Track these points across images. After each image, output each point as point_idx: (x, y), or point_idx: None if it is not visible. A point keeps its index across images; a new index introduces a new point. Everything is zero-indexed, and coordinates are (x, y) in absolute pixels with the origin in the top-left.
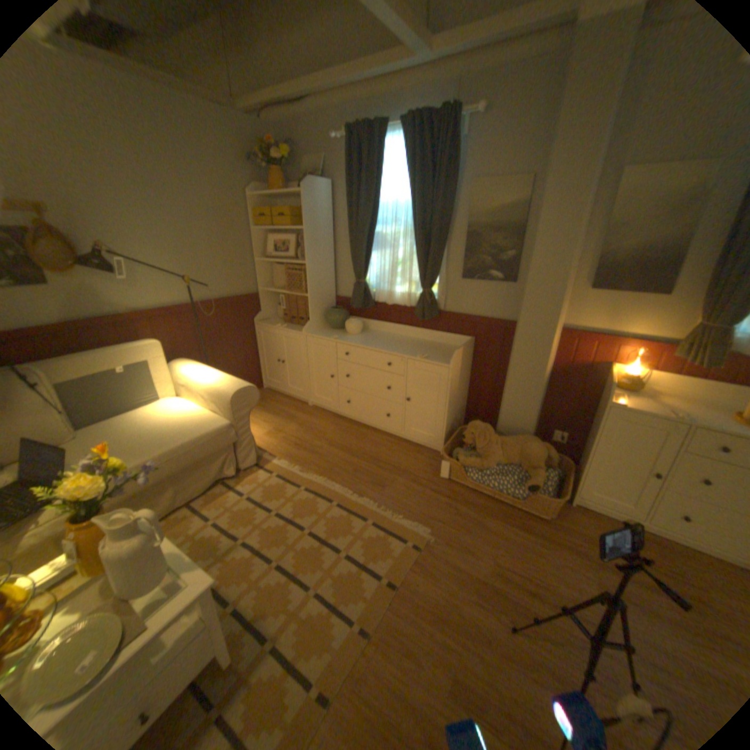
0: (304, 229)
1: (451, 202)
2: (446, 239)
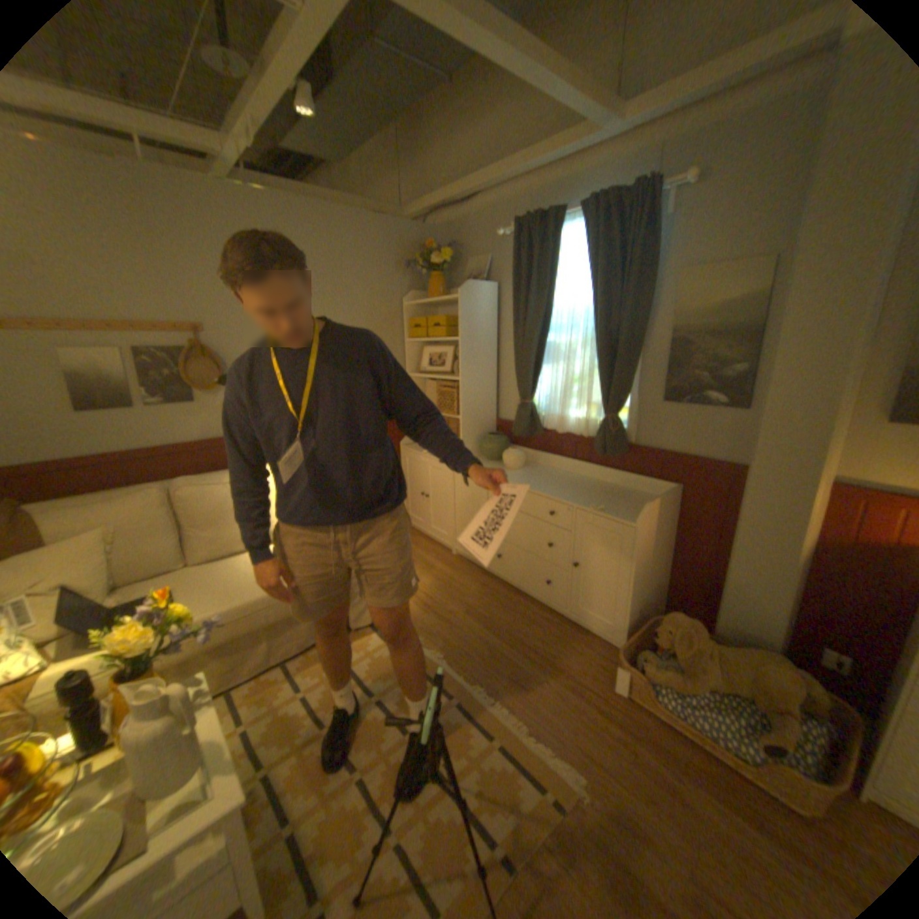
0: (461, 340)
1: (647, 300)
2: (640, 348)
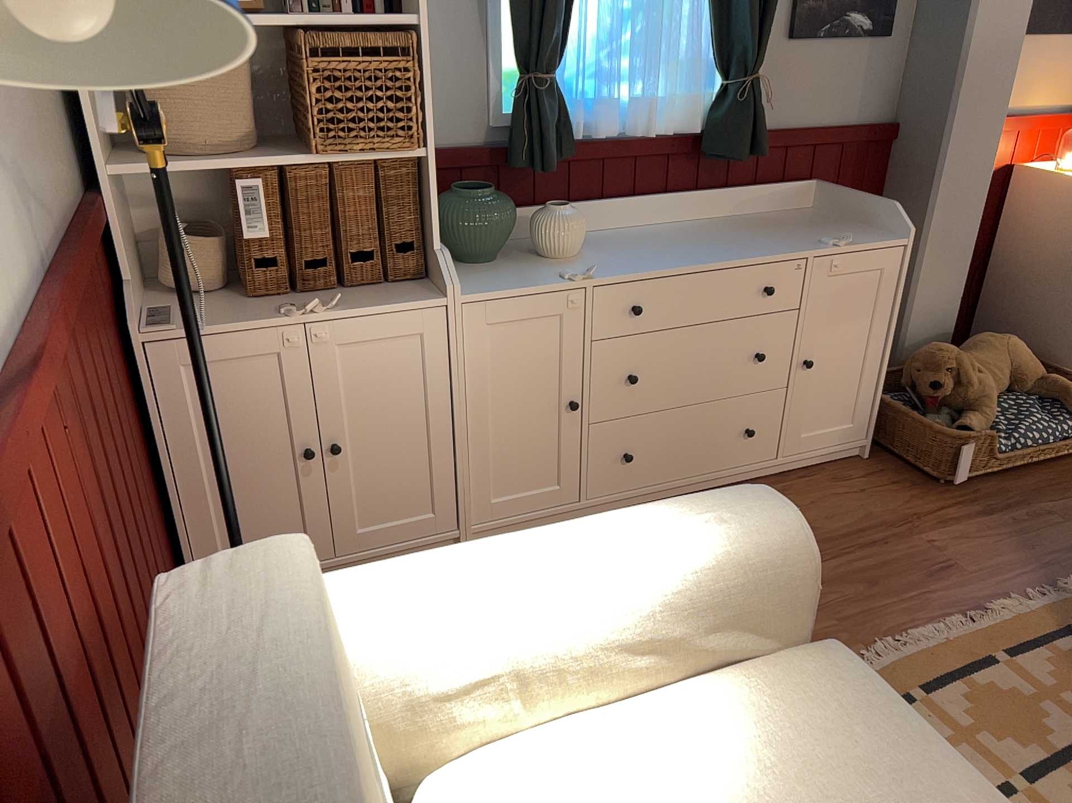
0: None
1: None
2: None
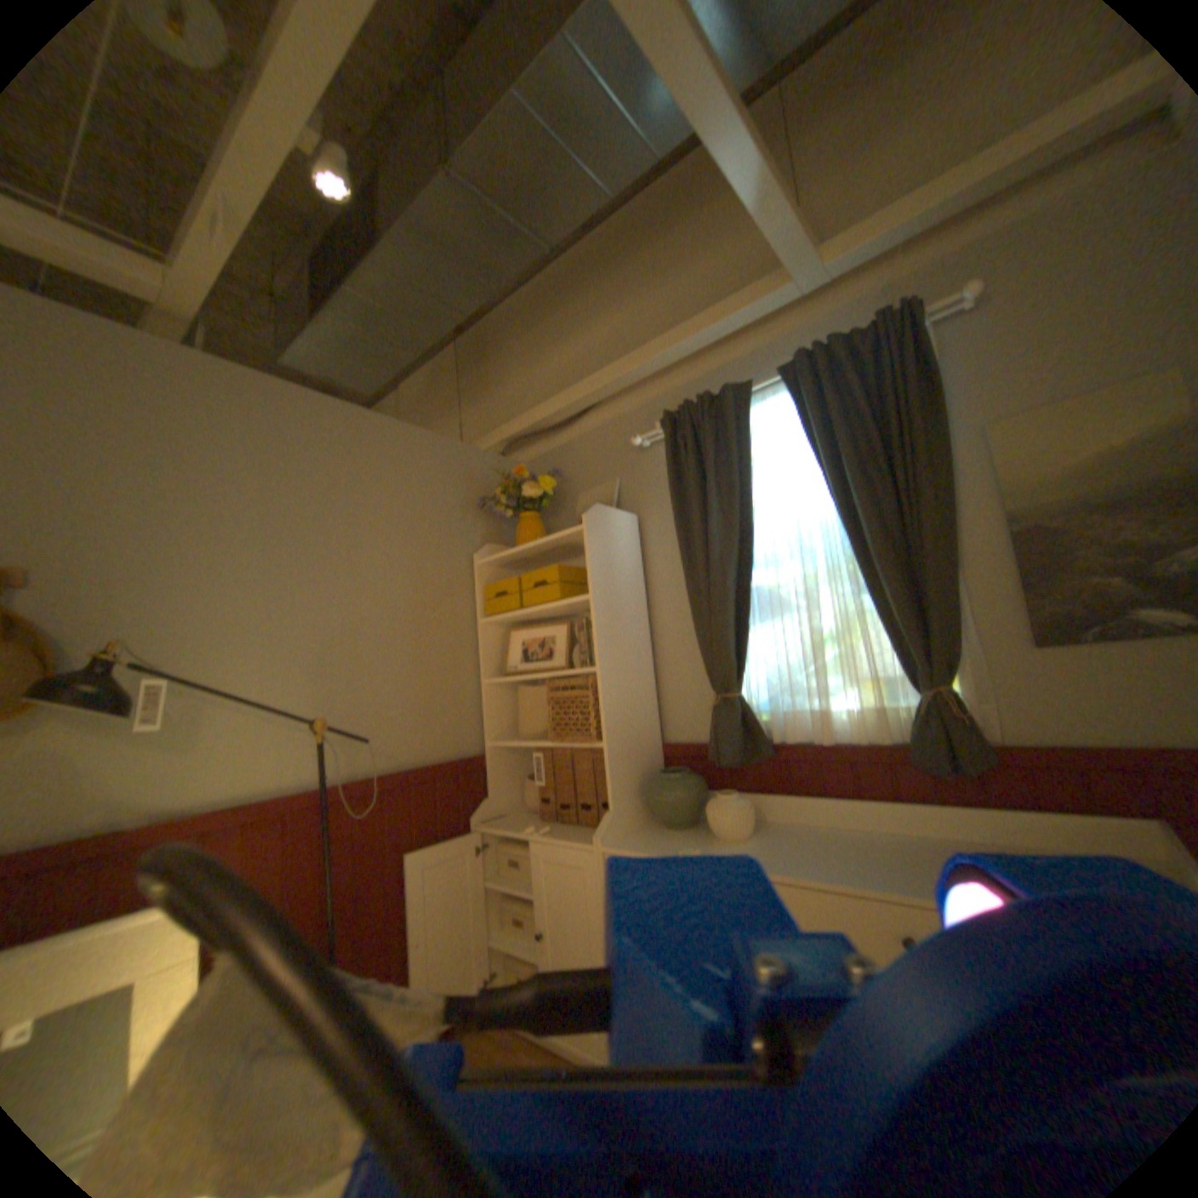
0: (586, 606)
1: (949, 475)
2: (959, 555)
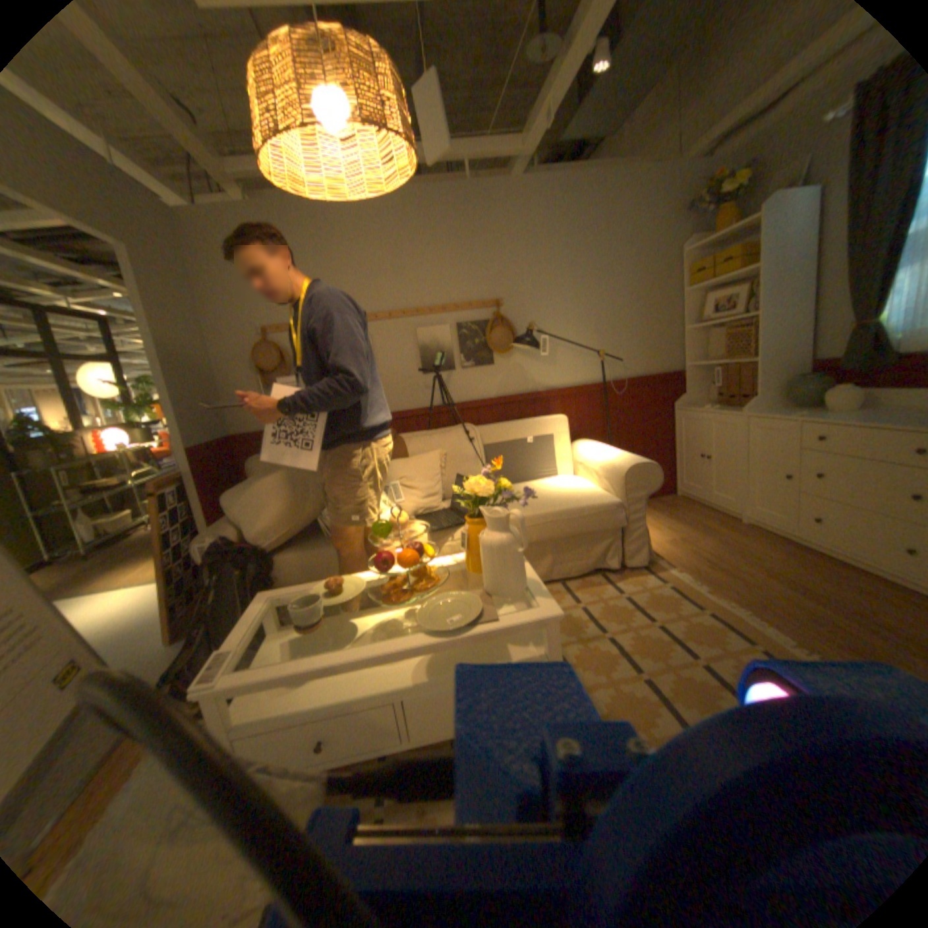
0: (762, 269)
1: None
2: None
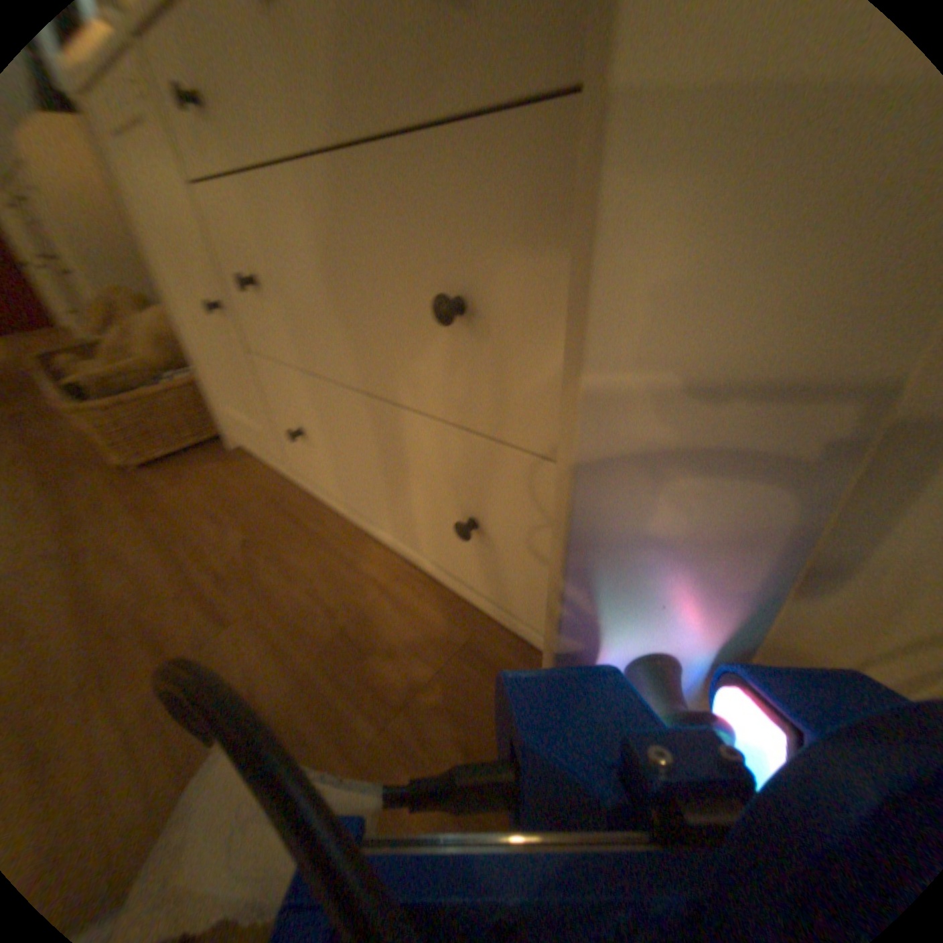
0: None
1: None
2: None
